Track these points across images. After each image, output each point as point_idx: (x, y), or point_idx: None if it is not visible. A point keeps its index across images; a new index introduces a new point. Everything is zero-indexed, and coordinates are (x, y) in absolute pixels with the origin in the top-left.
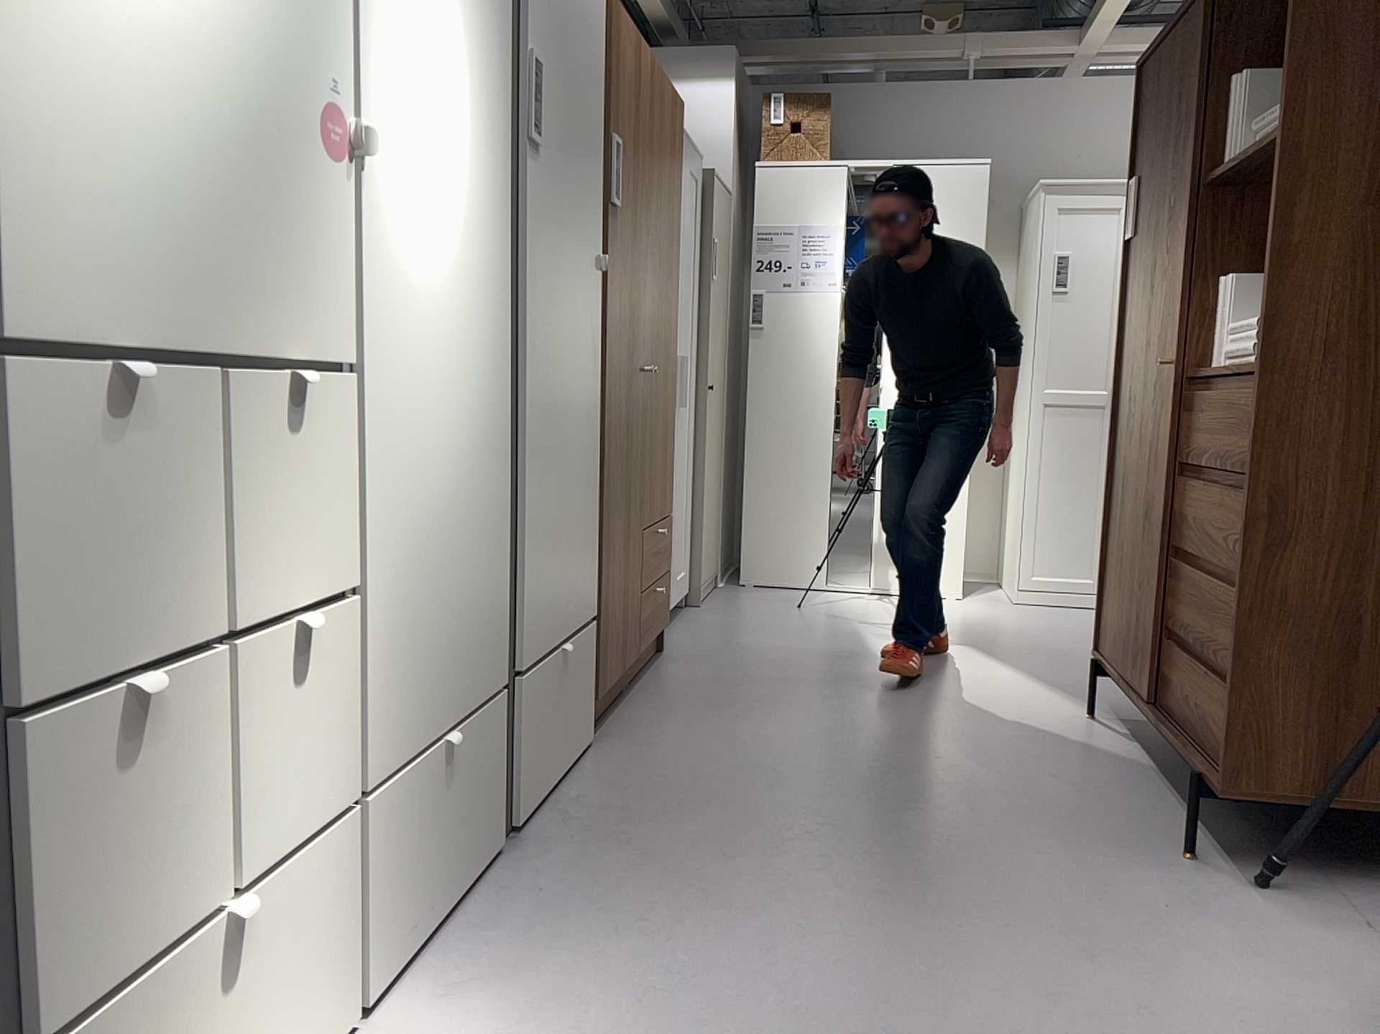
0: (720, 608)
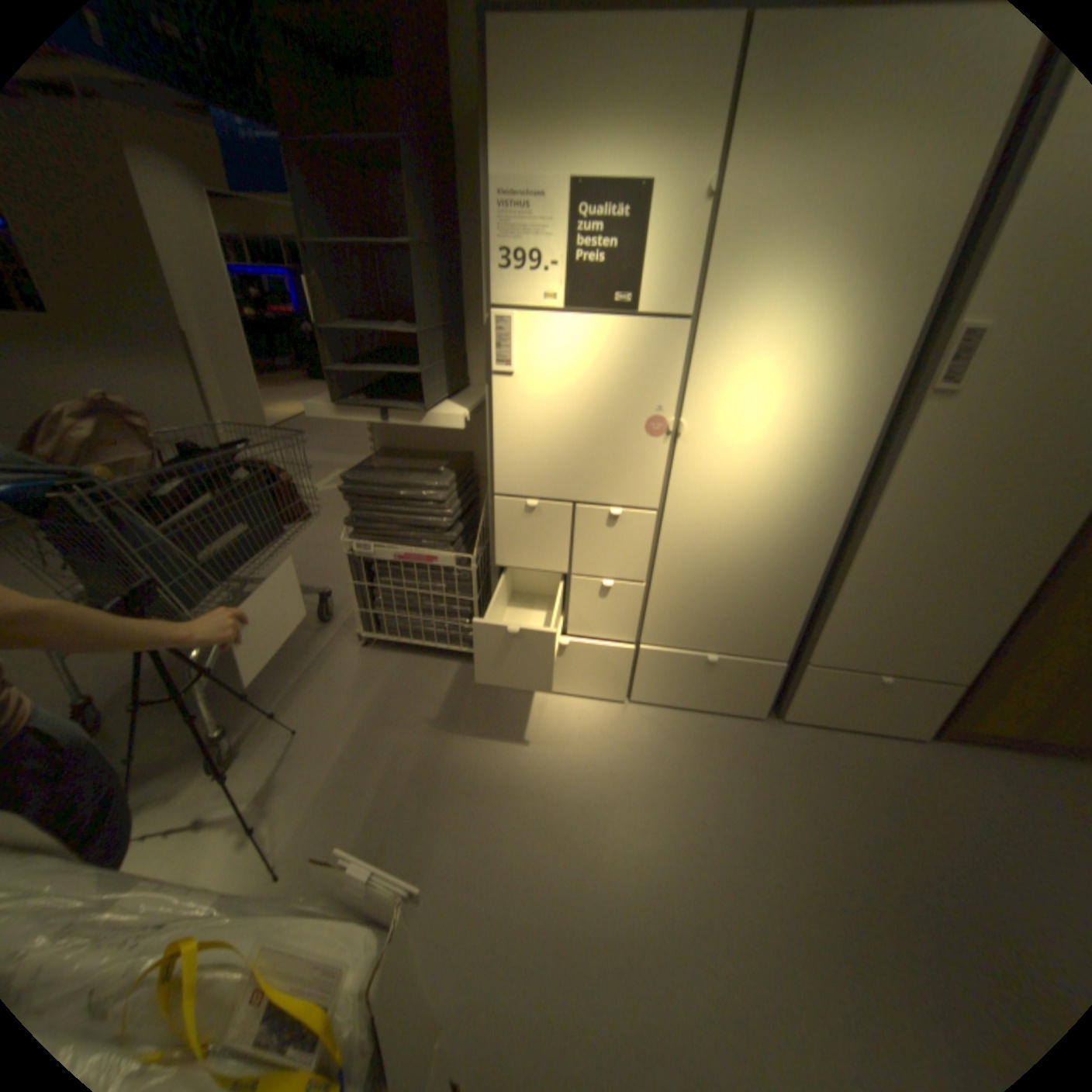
0: None
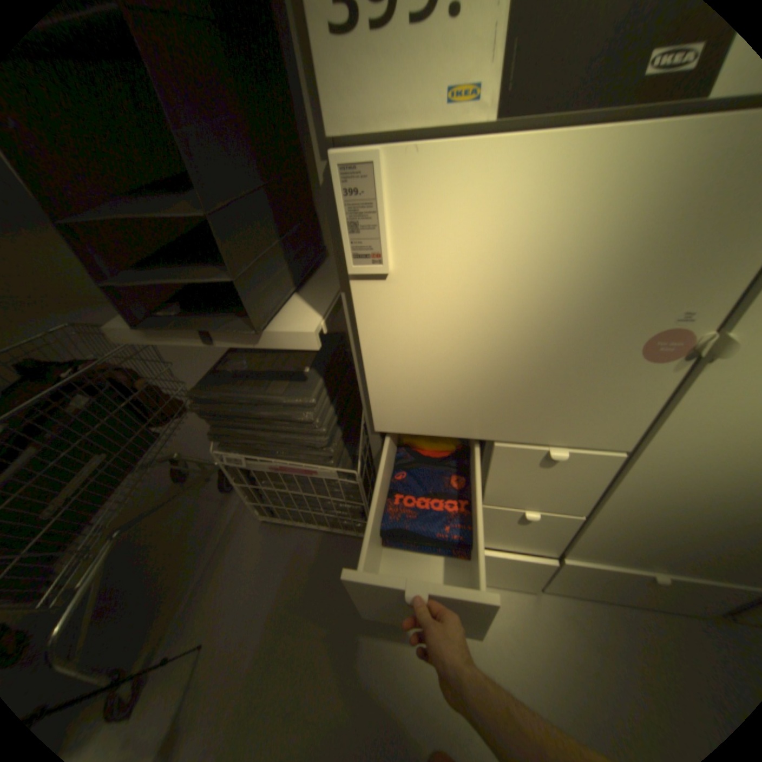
0: None
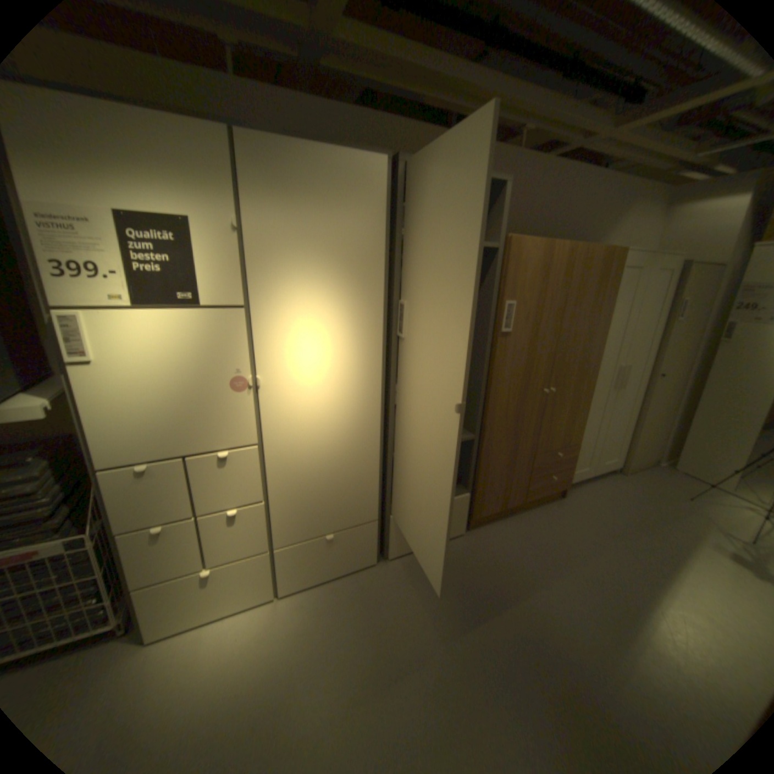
0: (641, 481)
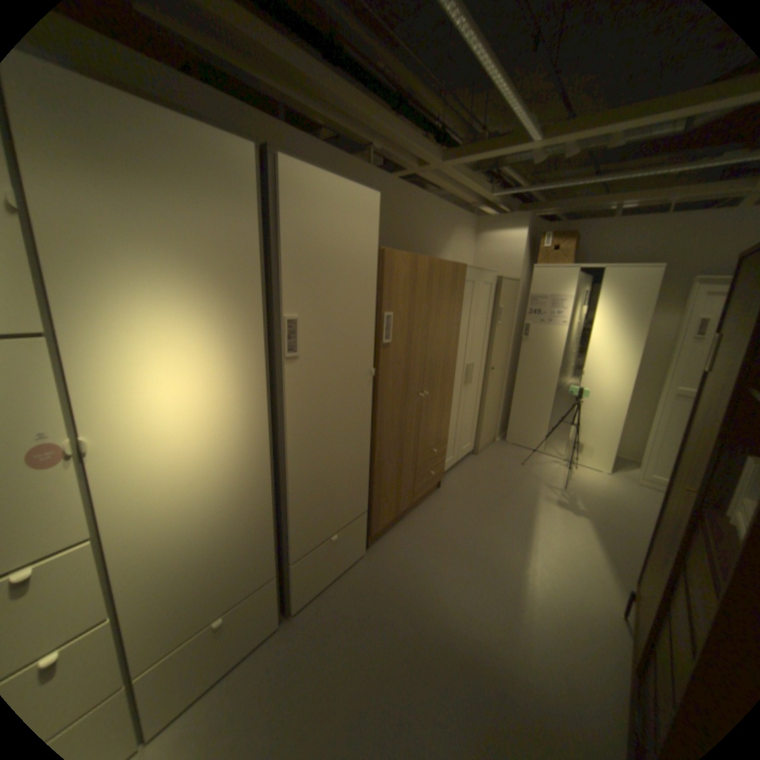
0: (487, 457)
